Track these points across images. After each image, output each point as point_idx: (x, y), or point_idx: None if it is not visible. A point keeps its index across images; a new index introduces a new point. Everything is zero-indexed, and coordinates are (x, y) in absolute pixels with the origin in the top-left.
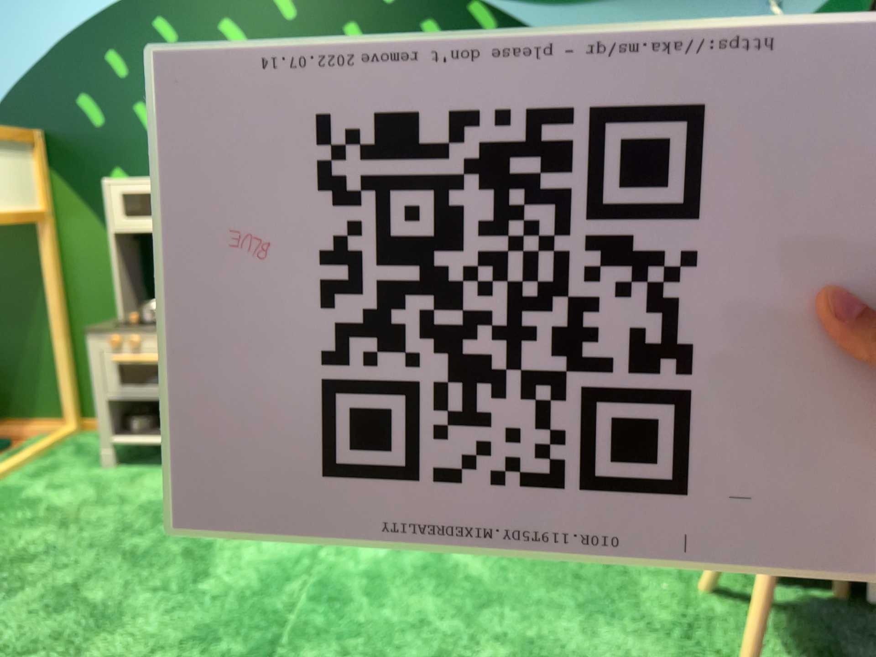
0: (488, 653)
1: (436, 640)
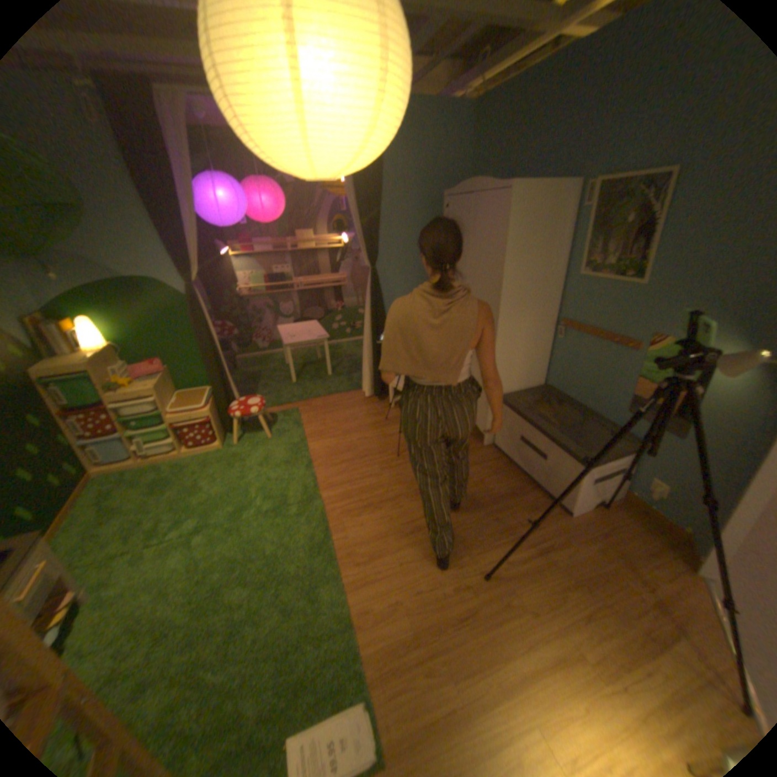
0: (261, 475)
1: (255, 486)
